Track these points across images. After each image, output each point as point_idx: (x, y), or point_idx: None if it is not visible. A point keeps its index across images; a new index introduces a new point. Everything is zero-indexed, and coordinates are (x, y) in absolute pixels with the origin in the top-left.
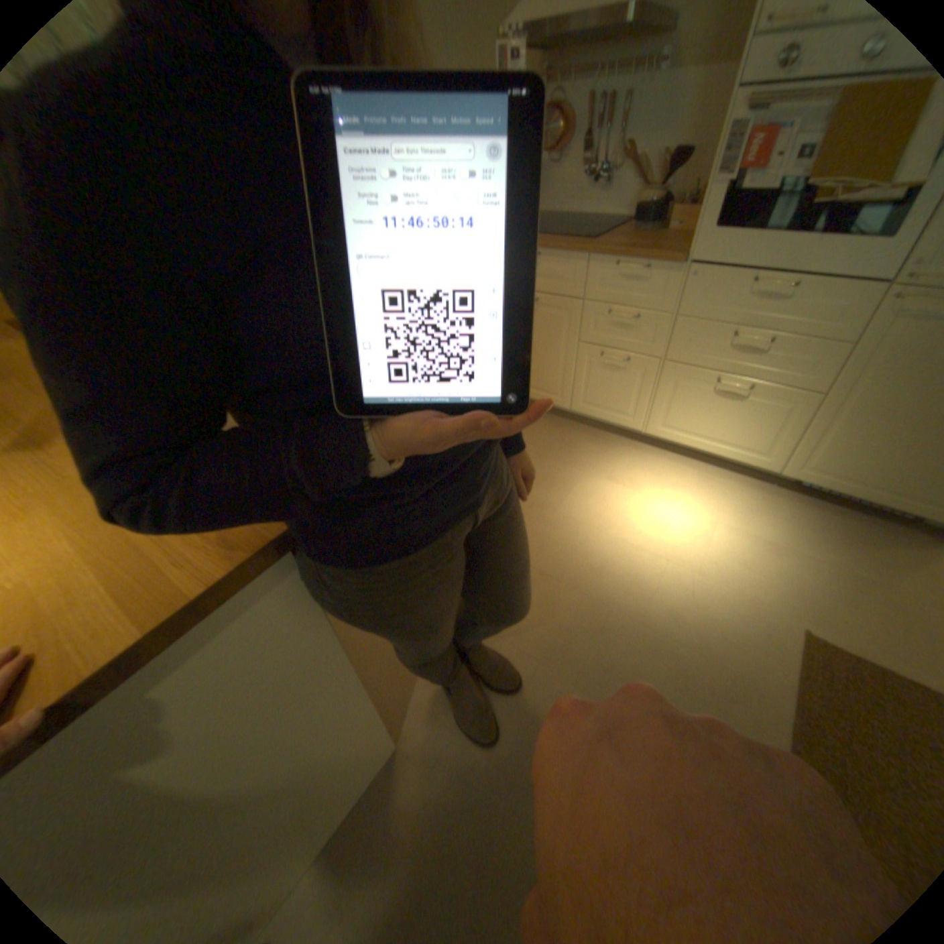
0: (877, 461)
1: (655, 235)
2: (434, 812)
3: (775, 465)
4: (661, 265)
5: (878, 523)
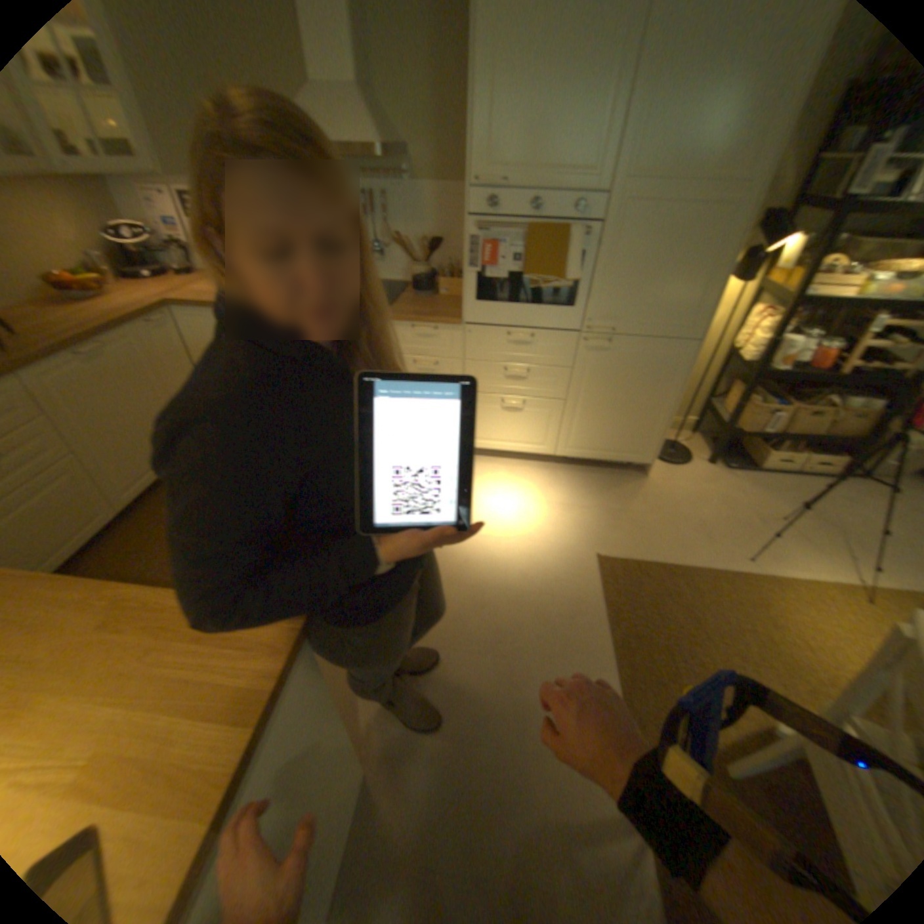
0: (600, 436)
1: (433, 304)
2: (414, 801)
3: (549, 451)
4: (445, 329)
5: (610, 473)
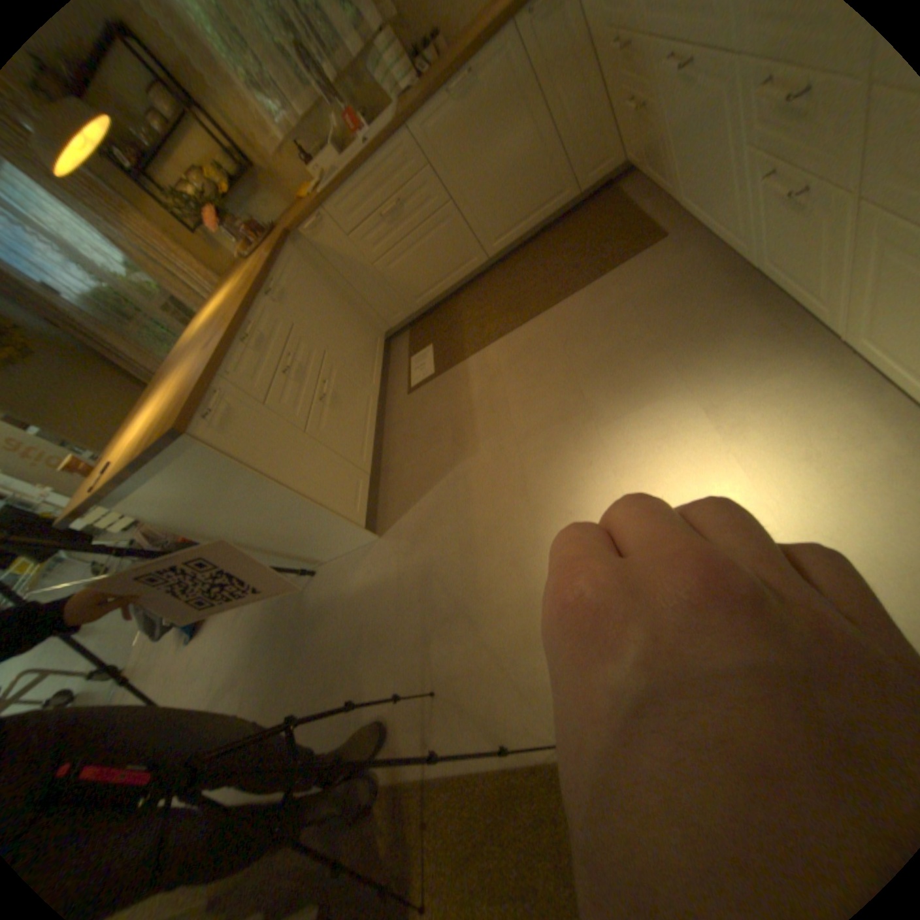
0: None
1: None
2: (369, 578)
3: None
4: None
5: None
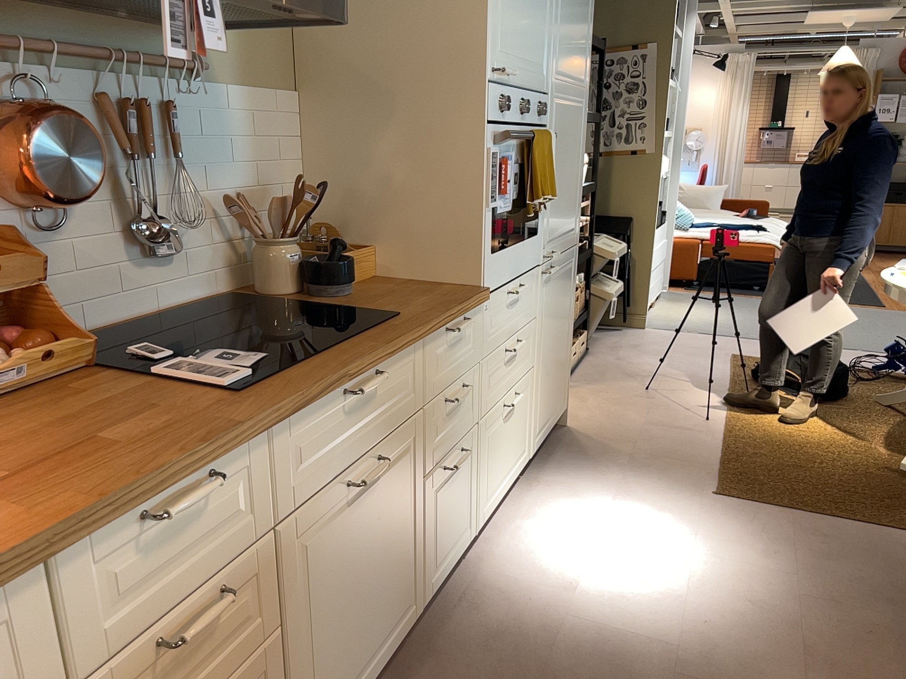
0: (549, 397)
1: (395, 292)
2: None
3: (528, 455)
4: (470, 314)
5: (553, 444)
